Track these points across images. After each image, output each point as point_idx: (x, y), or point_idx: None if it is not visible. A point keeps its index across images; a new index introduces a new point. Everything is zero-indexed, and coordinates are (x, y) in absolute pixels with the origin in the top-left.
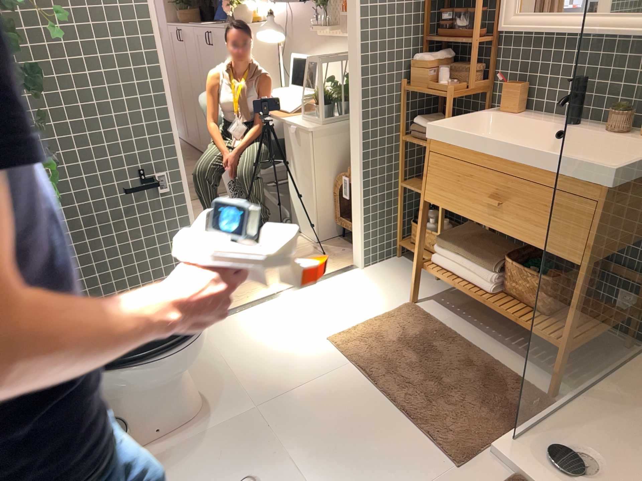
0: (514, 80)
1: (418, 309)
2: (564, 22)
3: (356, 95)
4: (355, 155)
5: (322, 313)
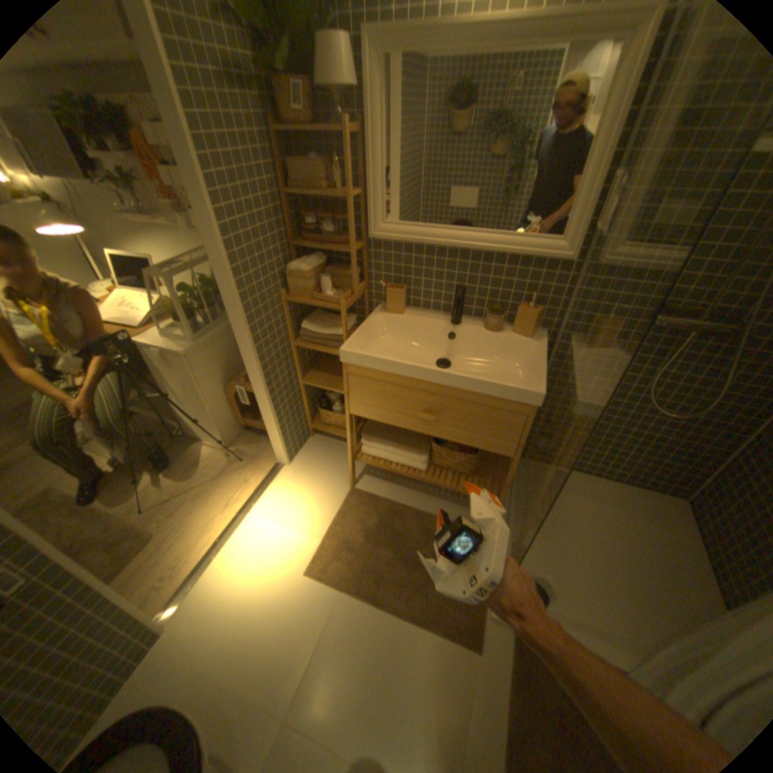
0: (390, 280)
1: (361, 494)
2: (451, 241)
3: (241, 323)
4: (255, 379)
5: (281, 542)
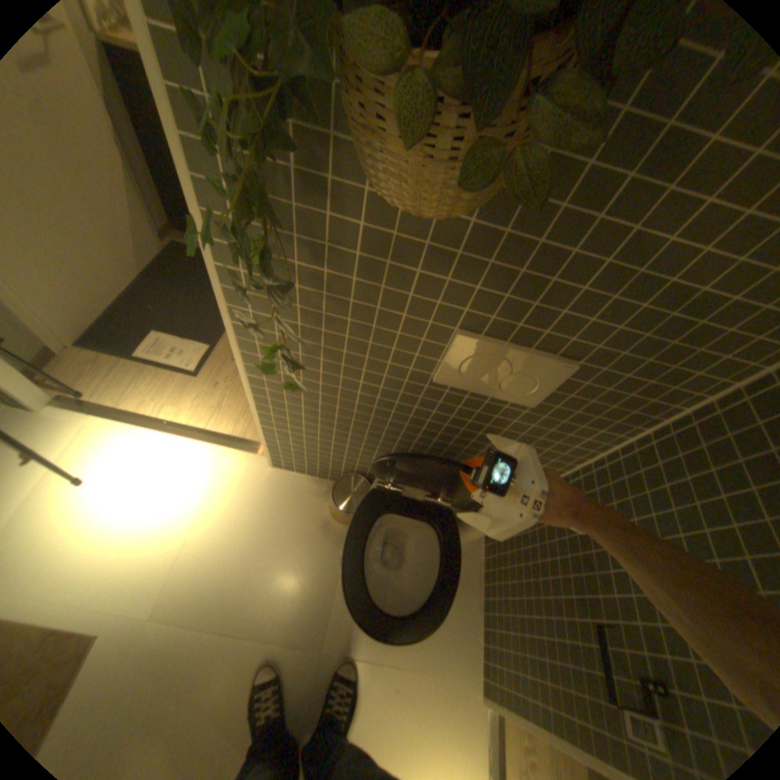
0: None
1: None
2: None
3: None
4: None
5: None
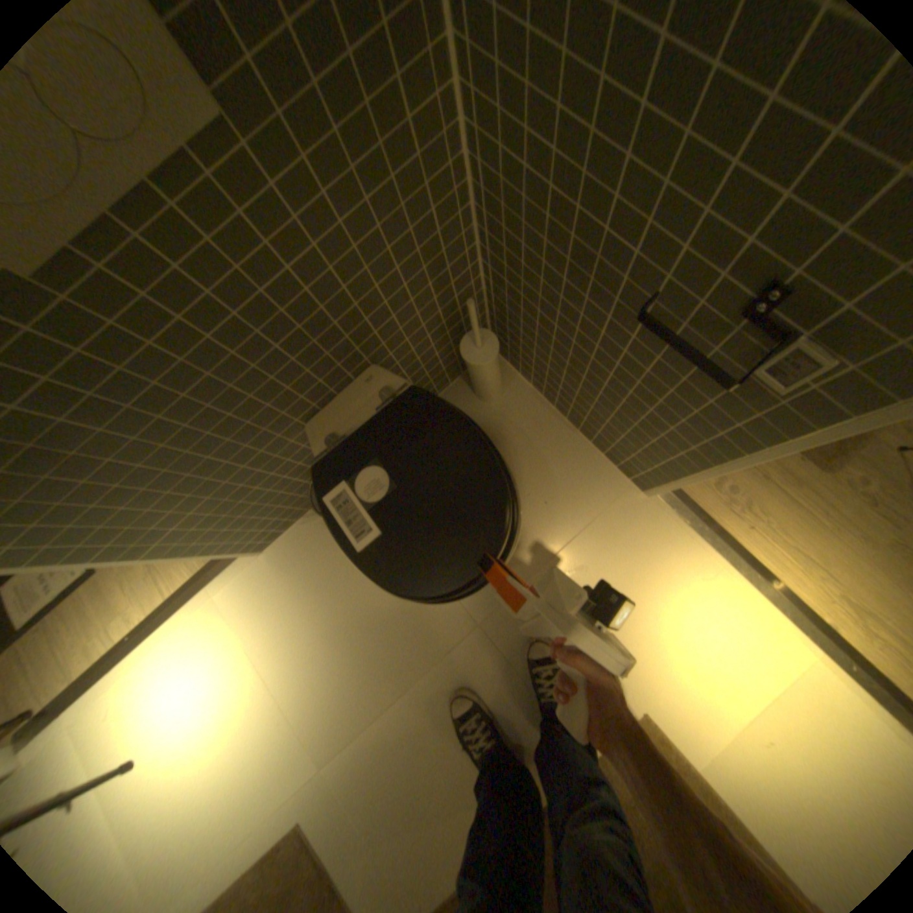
0: None
1: None
2: None
3: None
4: None
5: (729, 701)
